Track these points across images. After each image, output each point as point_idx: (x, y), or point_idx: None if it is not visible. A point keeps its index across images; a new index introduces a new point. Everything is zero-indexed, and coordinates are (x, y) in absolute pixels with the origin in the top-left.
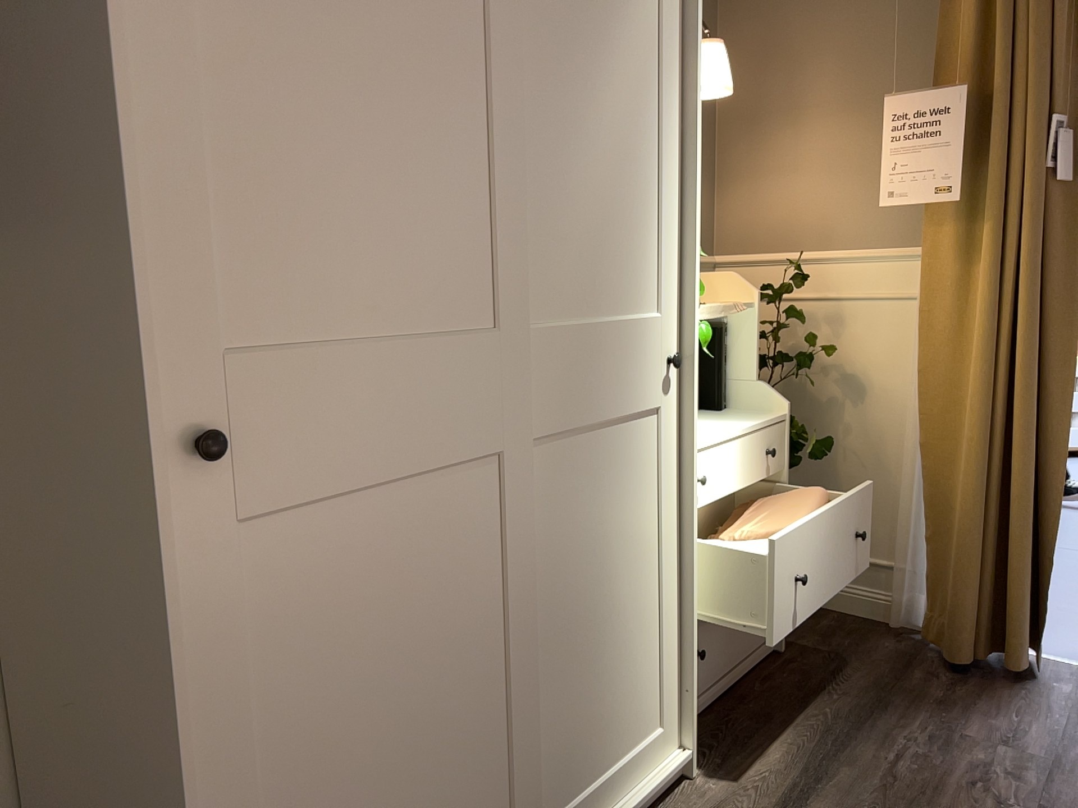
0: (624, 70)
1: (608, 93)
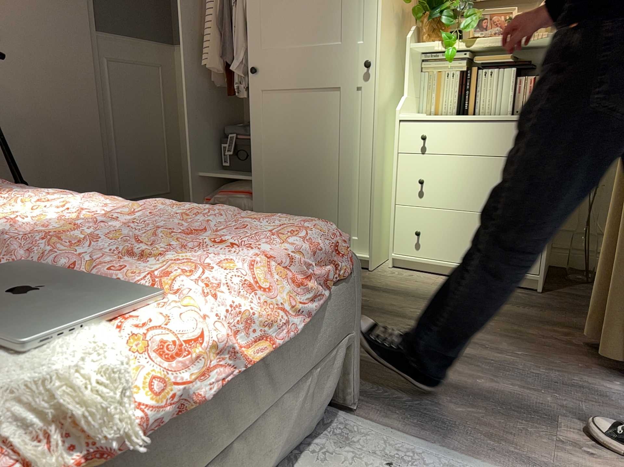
0: None
1: None
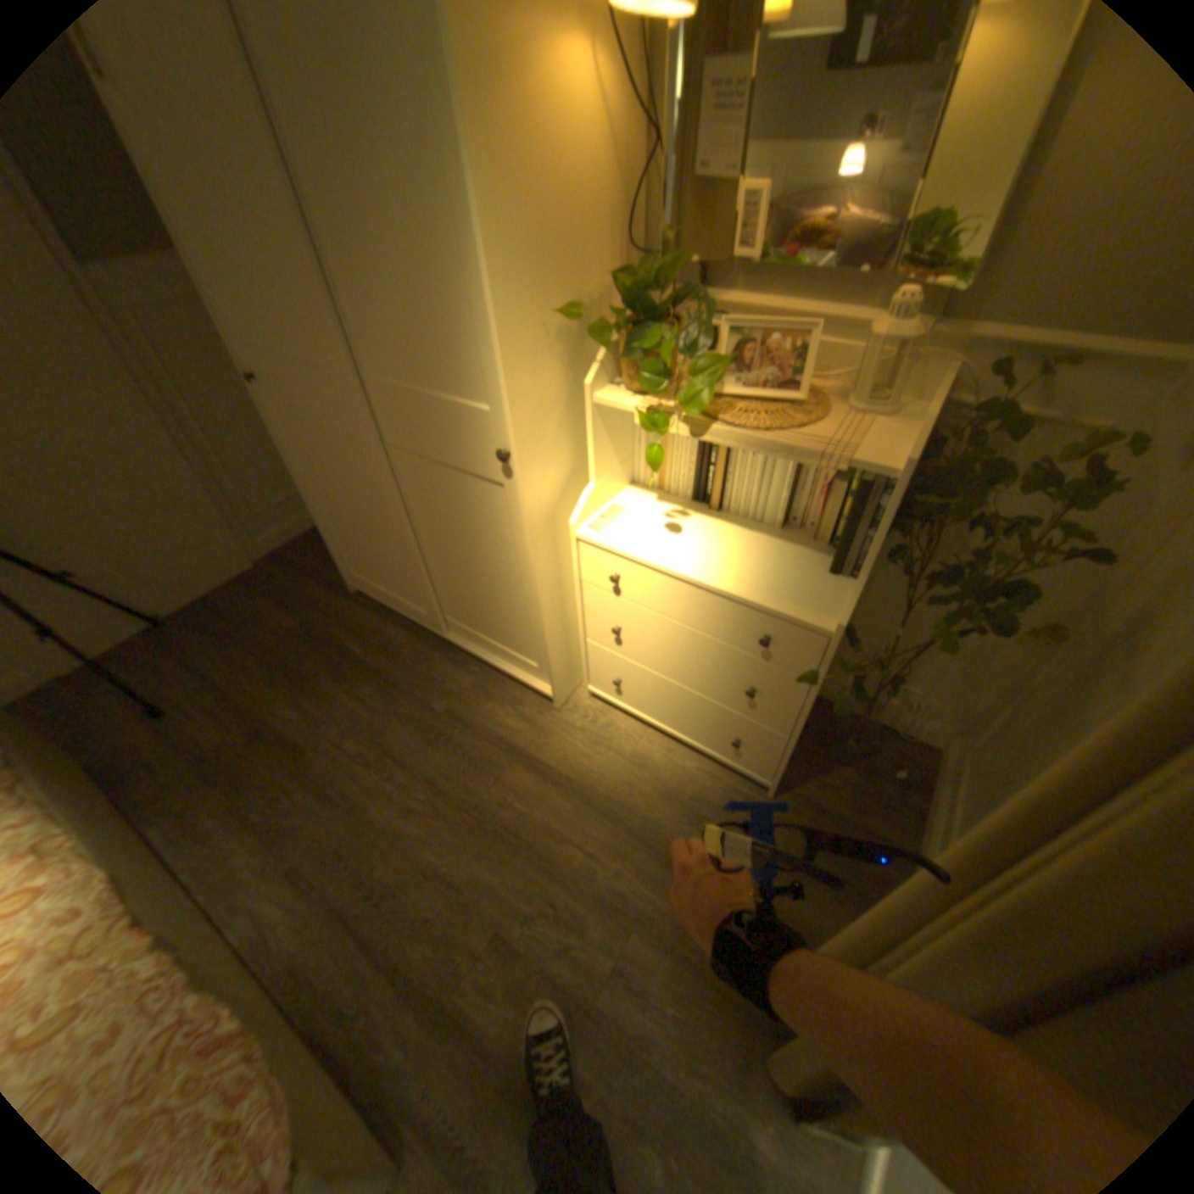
0: (389, 145)
1: (380, 181)
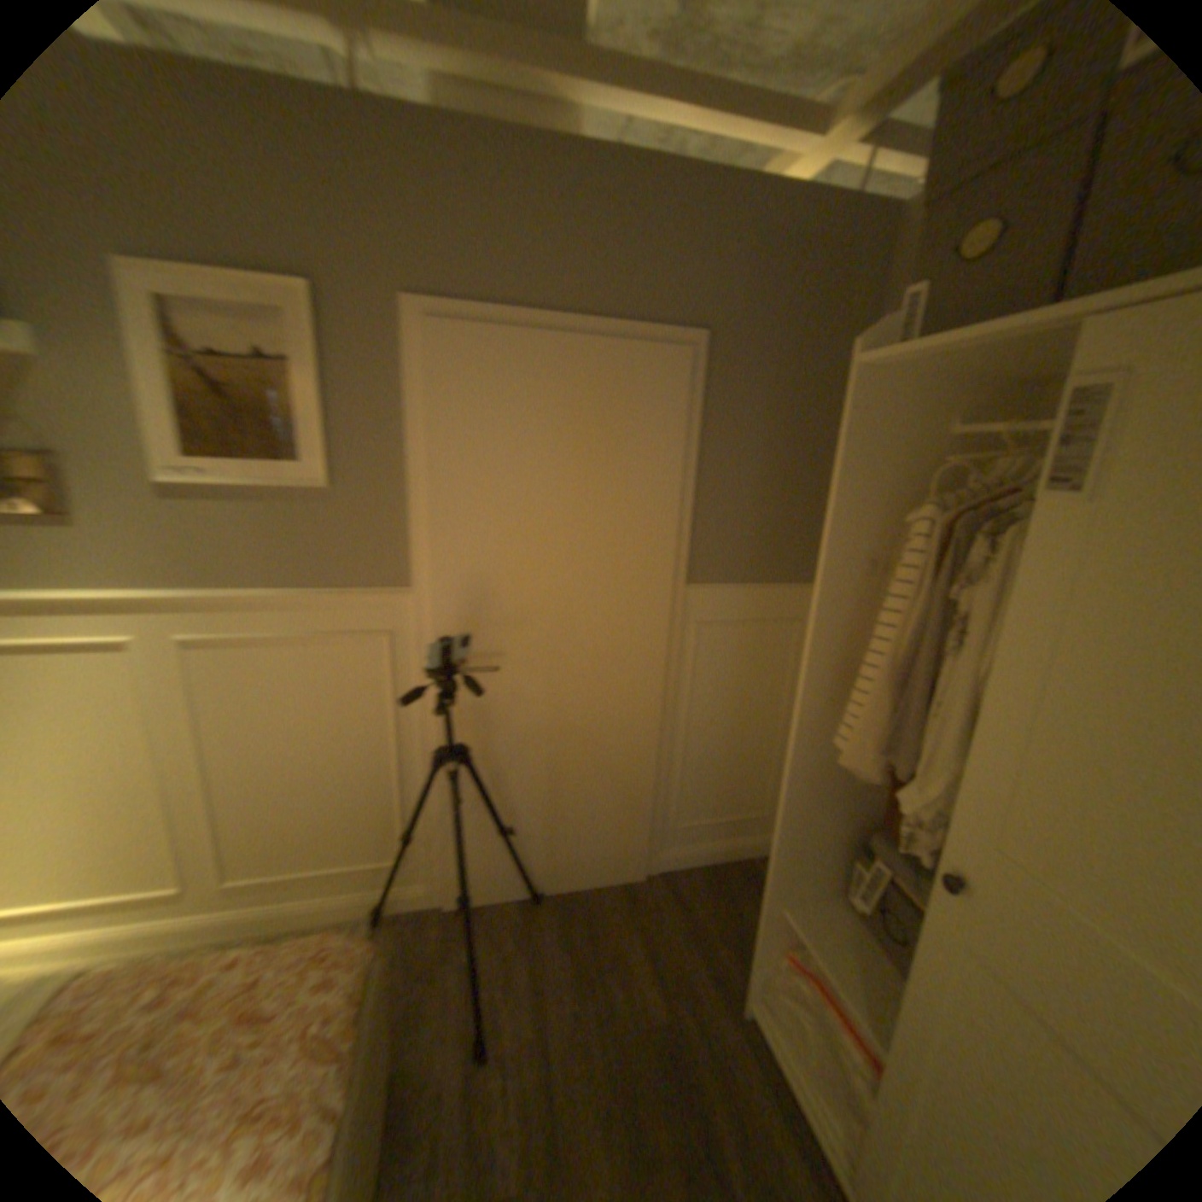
0: None
1: None
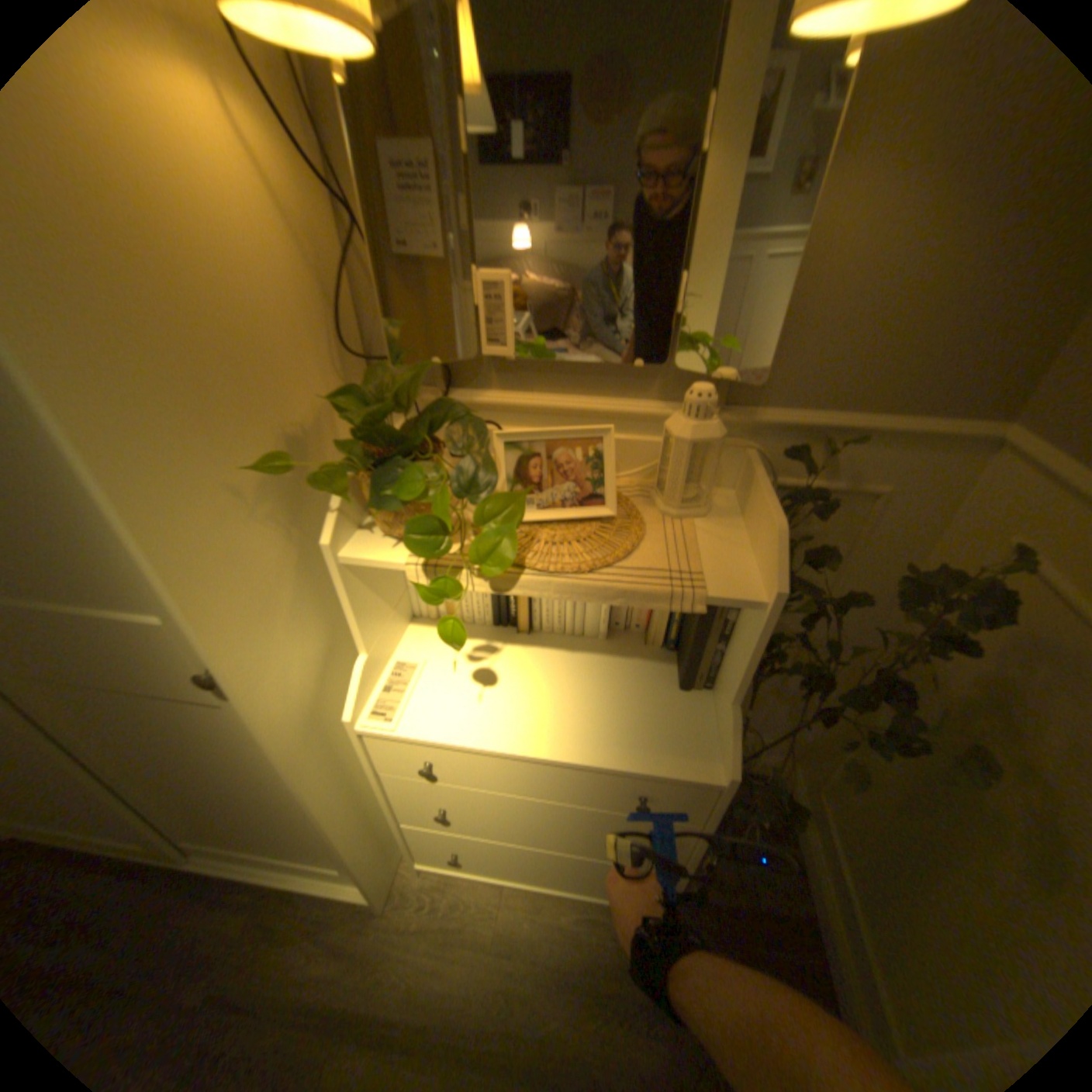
0: None
1: None
